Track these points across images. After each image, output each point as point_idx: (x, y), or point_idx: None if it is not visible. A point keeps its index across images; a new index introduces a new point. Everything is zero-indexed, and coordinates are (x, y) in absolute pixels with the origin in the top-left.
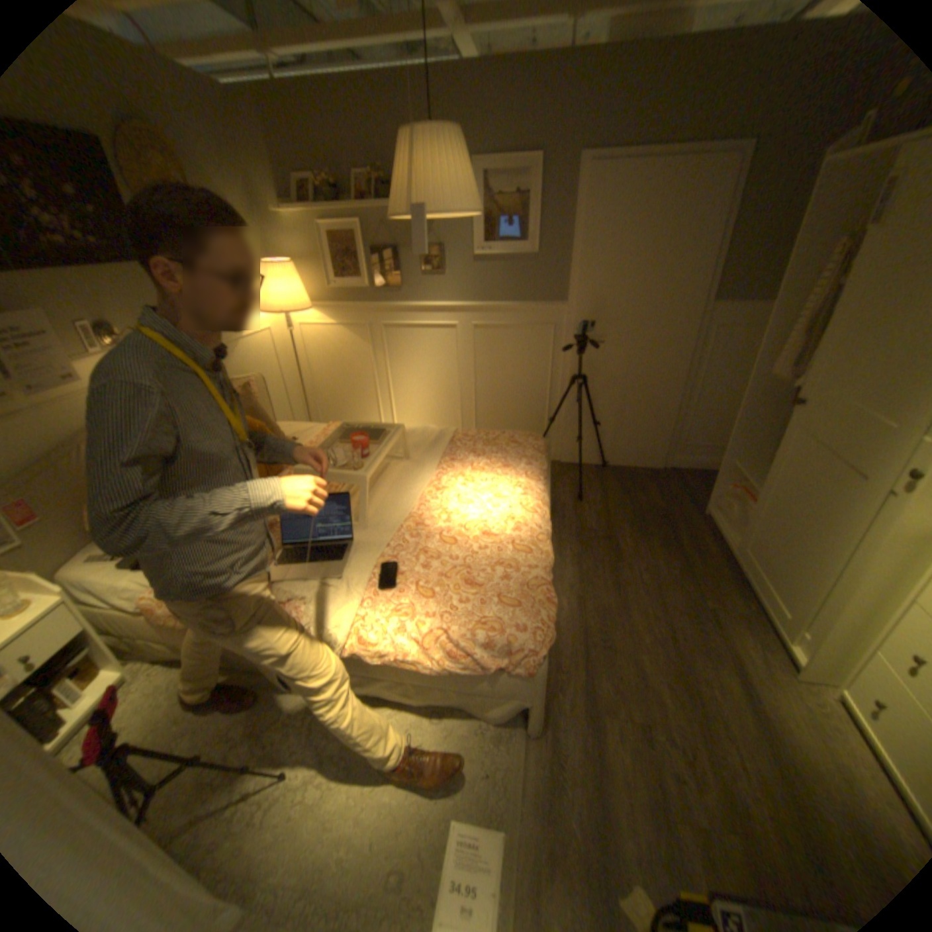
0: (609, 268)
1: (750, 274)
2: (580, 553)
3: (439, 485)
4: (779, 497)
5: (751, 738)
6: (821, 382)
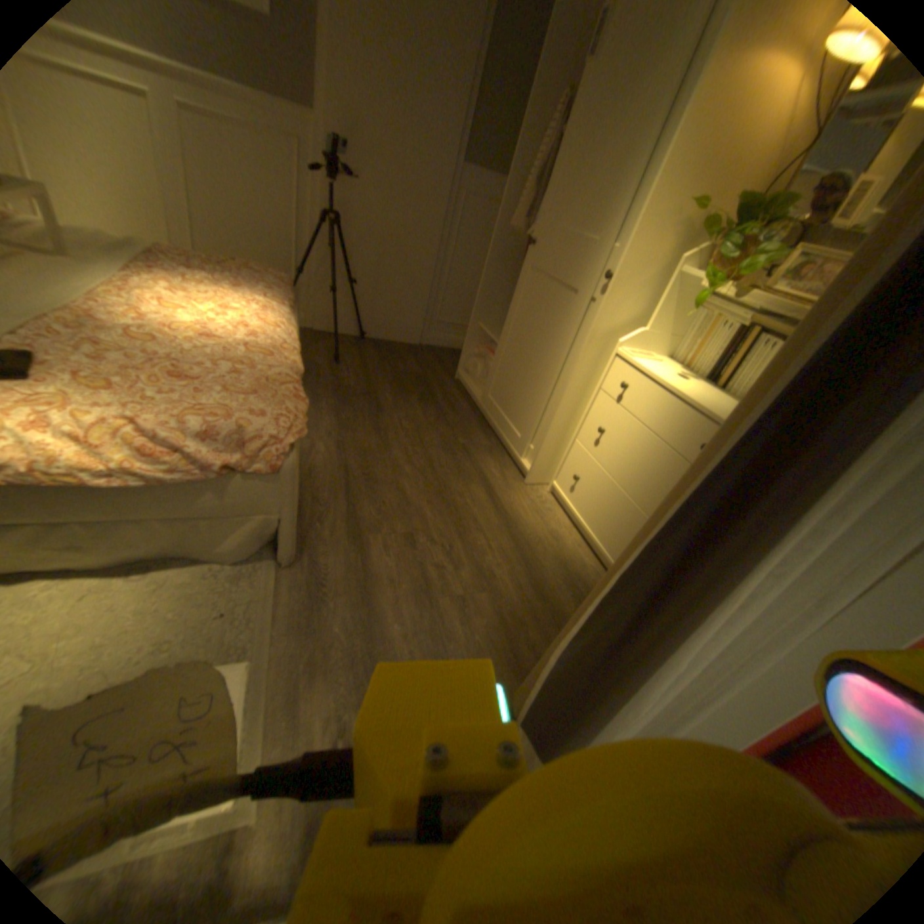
0: (361, 78)
1: (493, 140)
2: (337, 404)
3: (125, 285)
4: (513, 336)
5: (494, 524)
6: (547, 218)
